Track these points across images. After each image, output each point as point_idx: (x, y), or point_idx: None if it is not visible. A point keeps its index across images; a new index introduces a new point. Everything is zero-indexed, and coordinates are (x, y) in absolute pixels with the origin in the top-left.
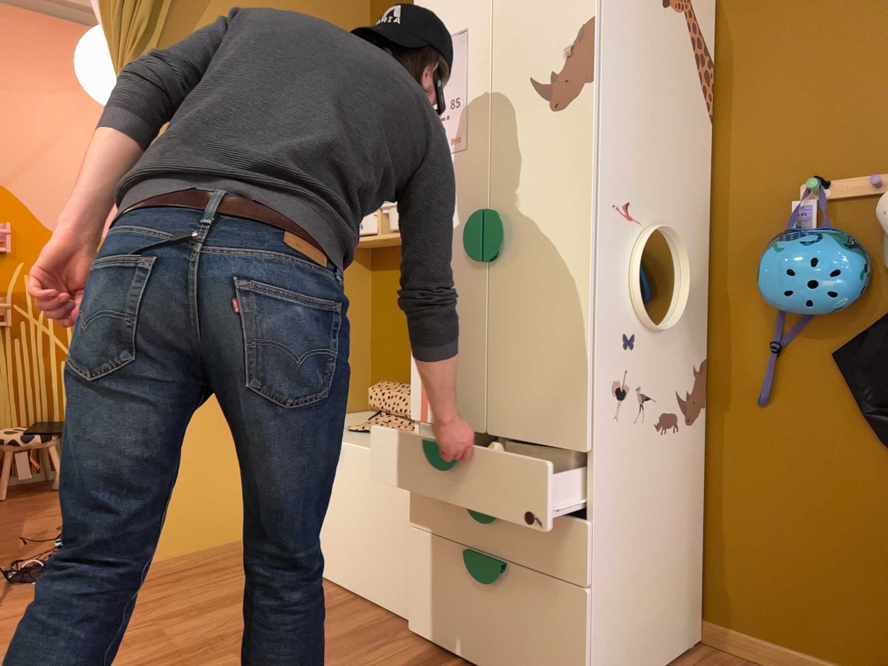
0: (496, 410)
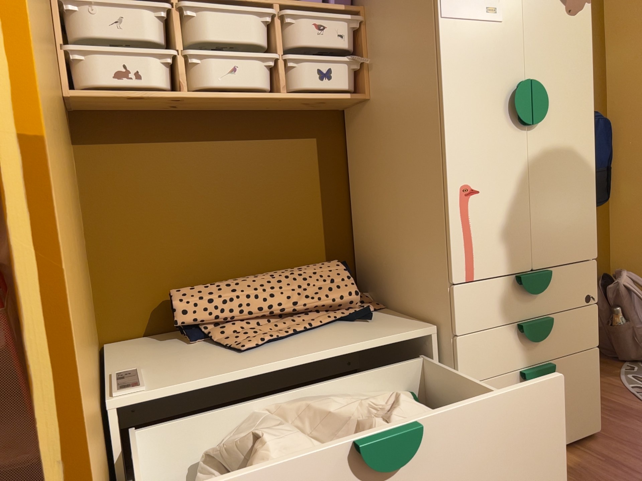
0: (539, 247)
